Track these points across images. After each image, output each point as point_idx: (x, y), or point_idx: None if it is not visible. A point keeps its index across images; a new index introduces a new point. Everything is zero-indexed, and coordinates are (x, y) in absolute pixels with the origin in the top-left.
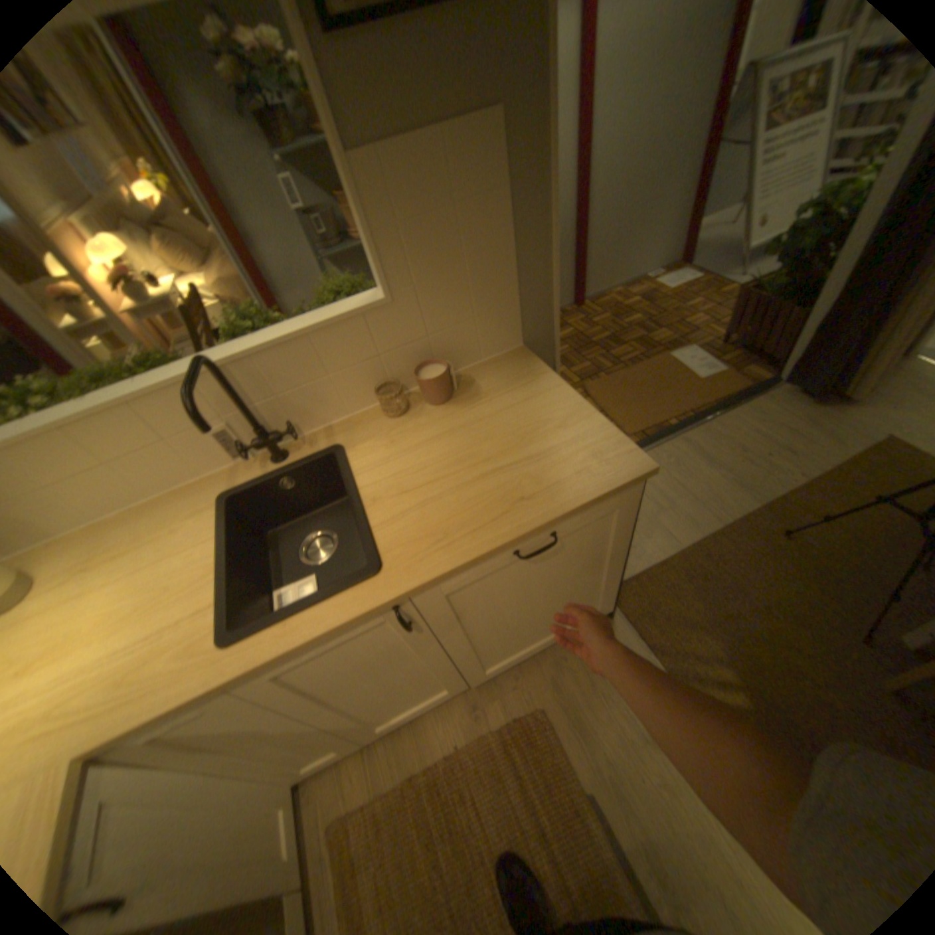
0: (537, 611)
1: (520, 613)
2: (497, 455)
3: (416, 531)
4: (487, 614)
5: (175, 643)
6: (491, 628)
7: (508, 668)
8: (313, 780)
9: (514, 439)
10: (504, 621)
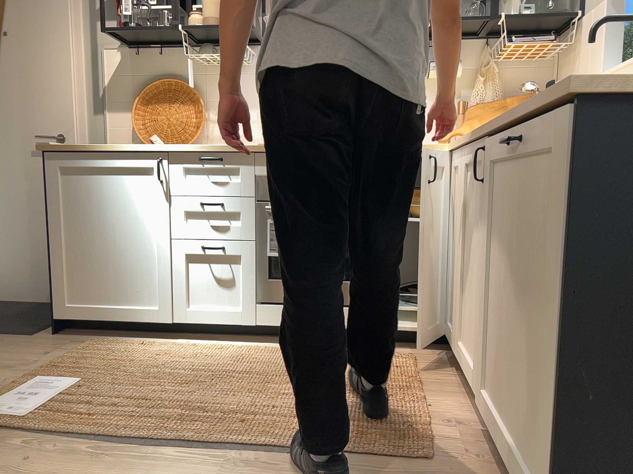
0: (521, 321)
1: (514, 295)
2: None
3: None
4: (505, 249)
5: None
6: (503, 286)
7: (494, 427)
8: (448, 358)
9: None
10: (508, 290)
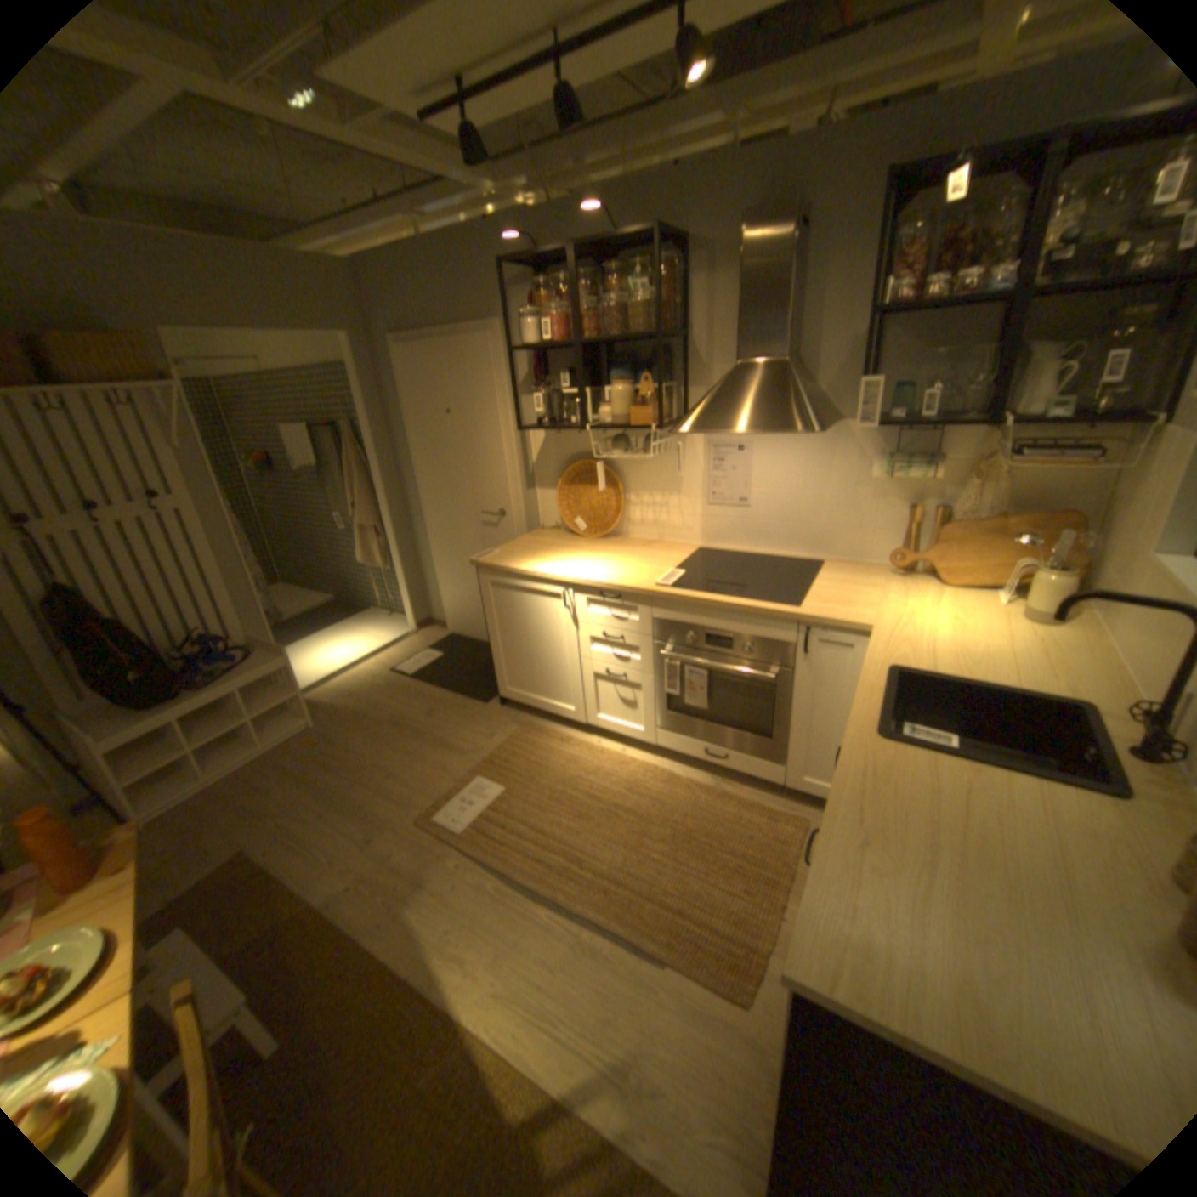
0: None
1: None
2: (966, 892)
3: (902, 773)
4: None
5: (913, 658)
6: None
7: None
8: None
9: (988, 932)
10: None
